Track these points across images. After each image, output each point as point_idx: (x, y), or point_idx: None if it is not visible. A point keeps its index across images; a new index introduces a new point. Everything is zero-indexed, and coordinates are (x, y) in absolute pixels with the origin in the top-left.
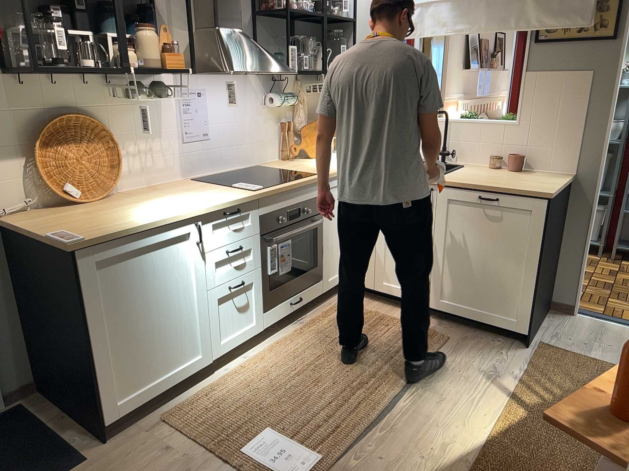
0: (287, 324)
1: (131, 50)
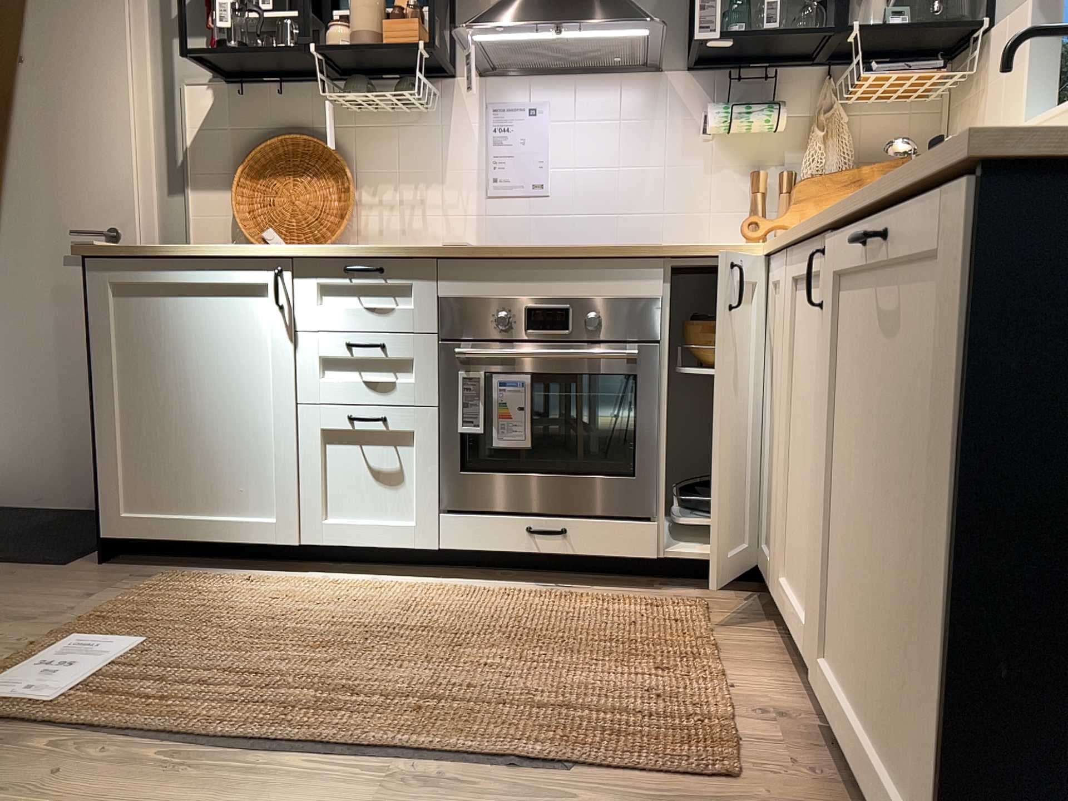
0: (531, 582)
1: (337, 24)
